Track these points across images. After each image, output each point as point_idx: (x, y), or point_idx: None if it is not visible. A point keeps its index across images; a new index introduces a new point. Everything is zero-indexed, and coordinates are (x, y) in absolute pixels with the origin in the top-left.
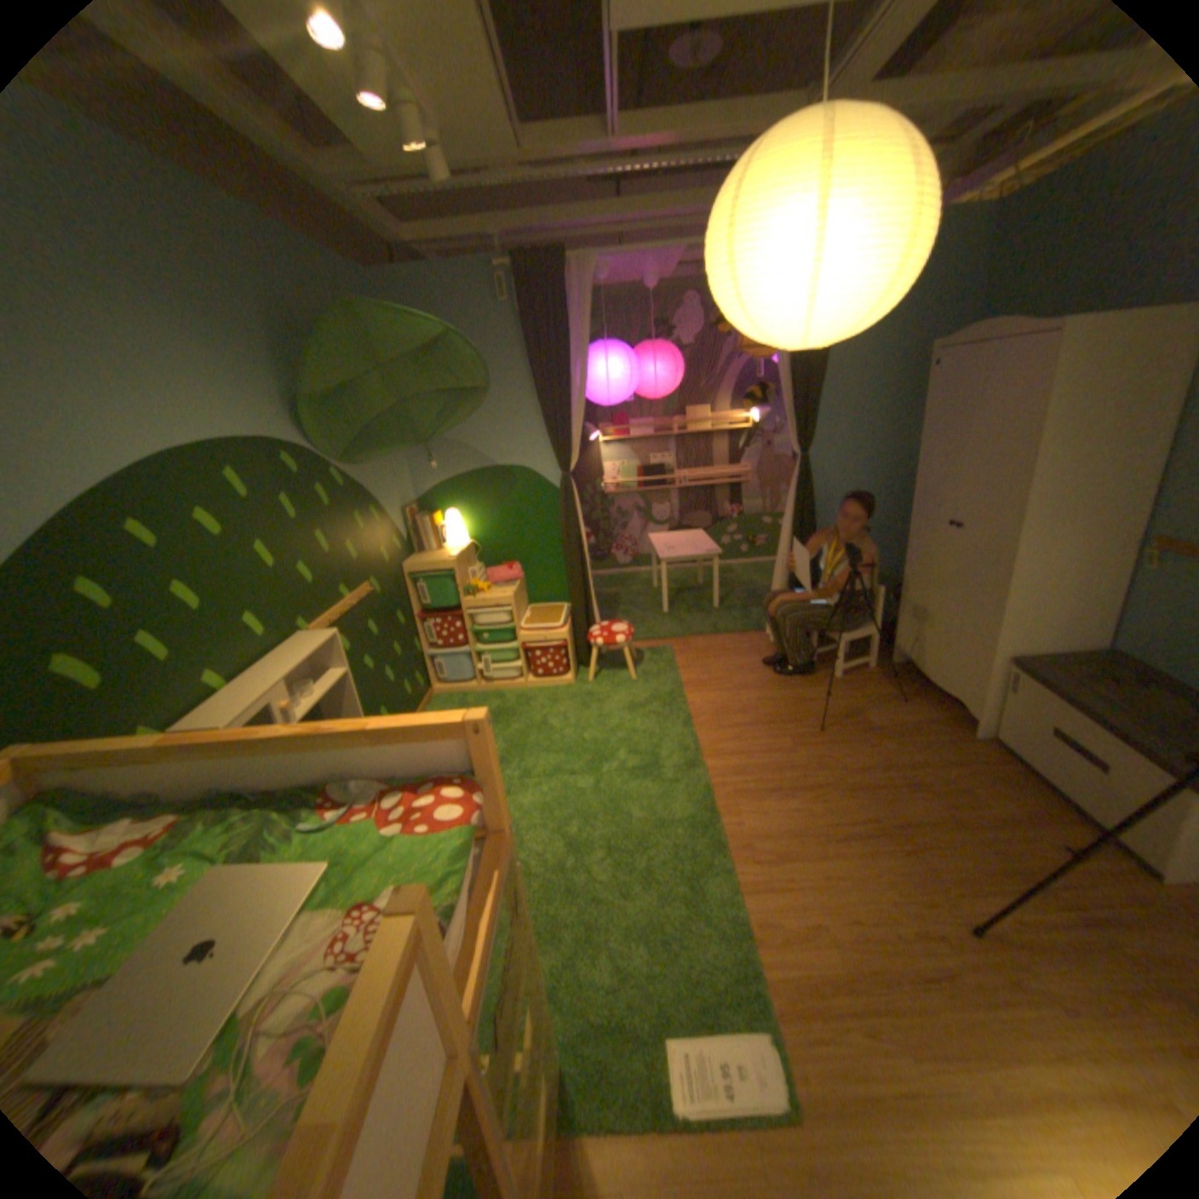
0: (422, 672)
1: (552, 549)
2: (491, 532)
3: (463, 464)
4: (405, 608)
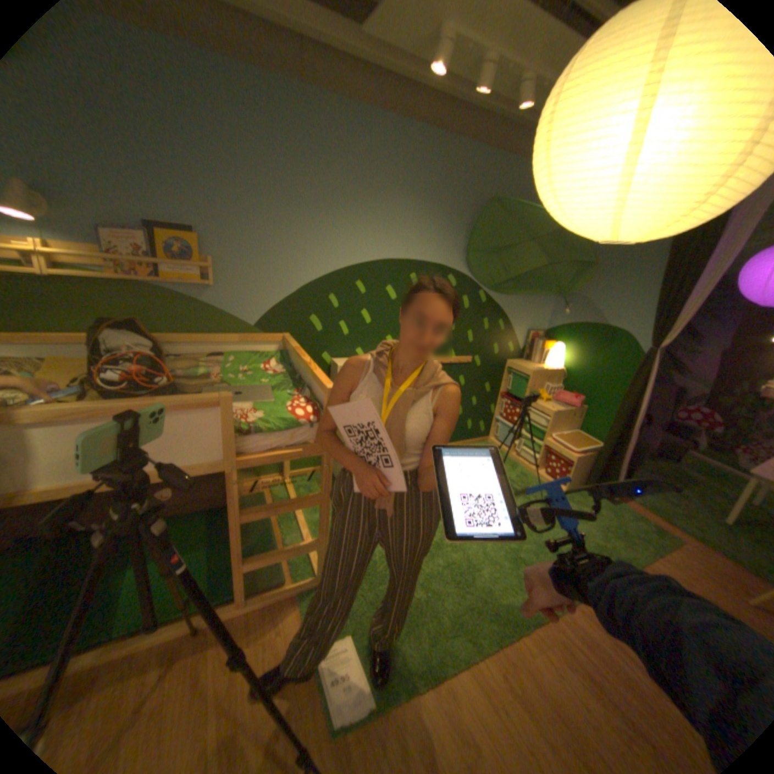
0: (488, 426)
1: (618, 402)
2: (581, 370)
3: (586, 317)
4: (495, 385)
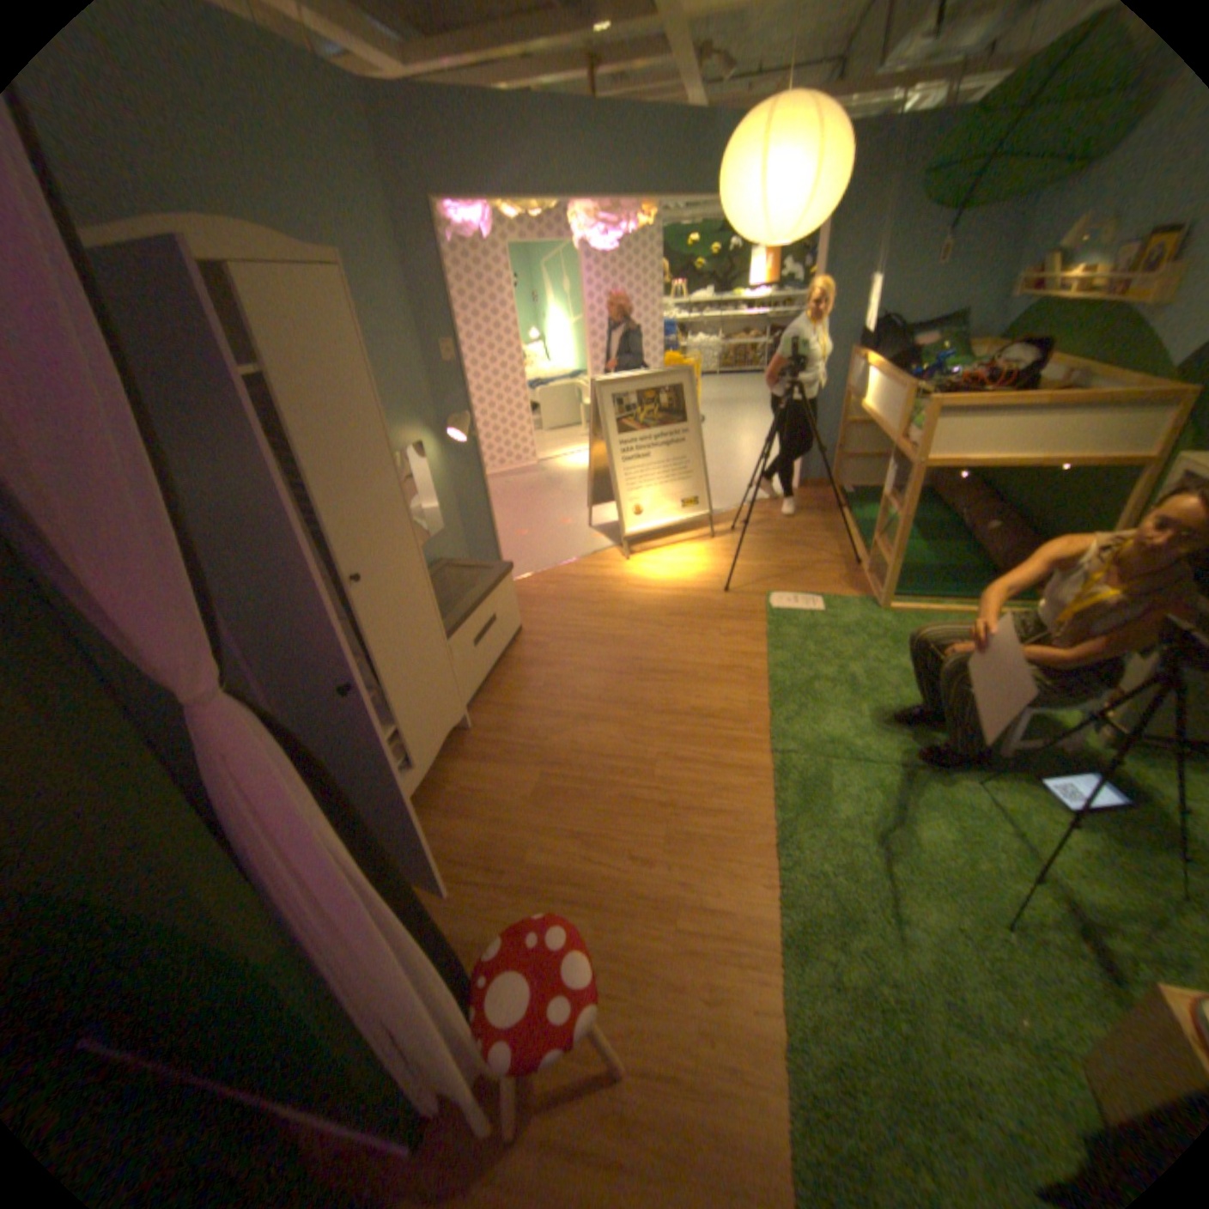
0: None
1: None
2: None
3: None
4: None
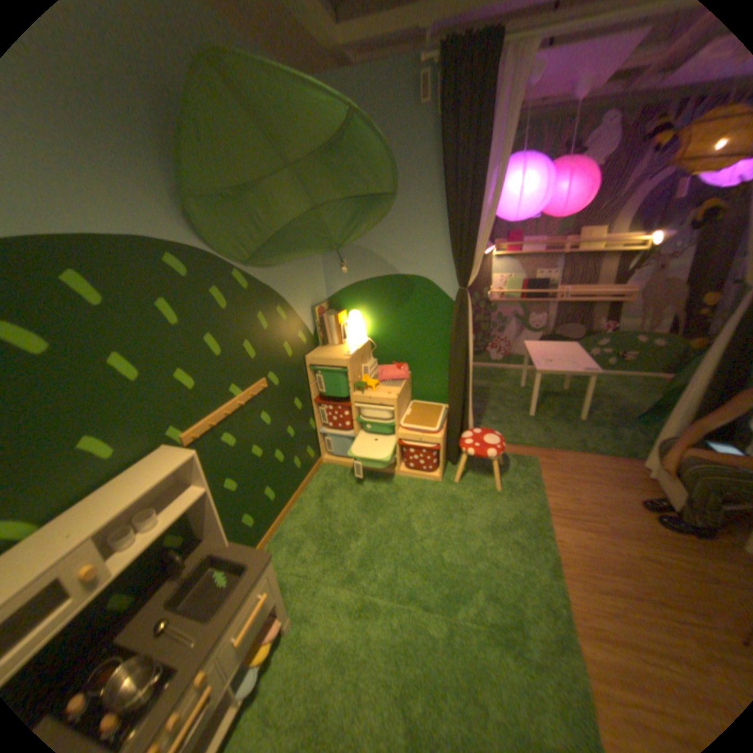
0: (315, 444)
1: (439, 354)
2: (387, 333)
3: (370, 270)
4: (304, 393)
